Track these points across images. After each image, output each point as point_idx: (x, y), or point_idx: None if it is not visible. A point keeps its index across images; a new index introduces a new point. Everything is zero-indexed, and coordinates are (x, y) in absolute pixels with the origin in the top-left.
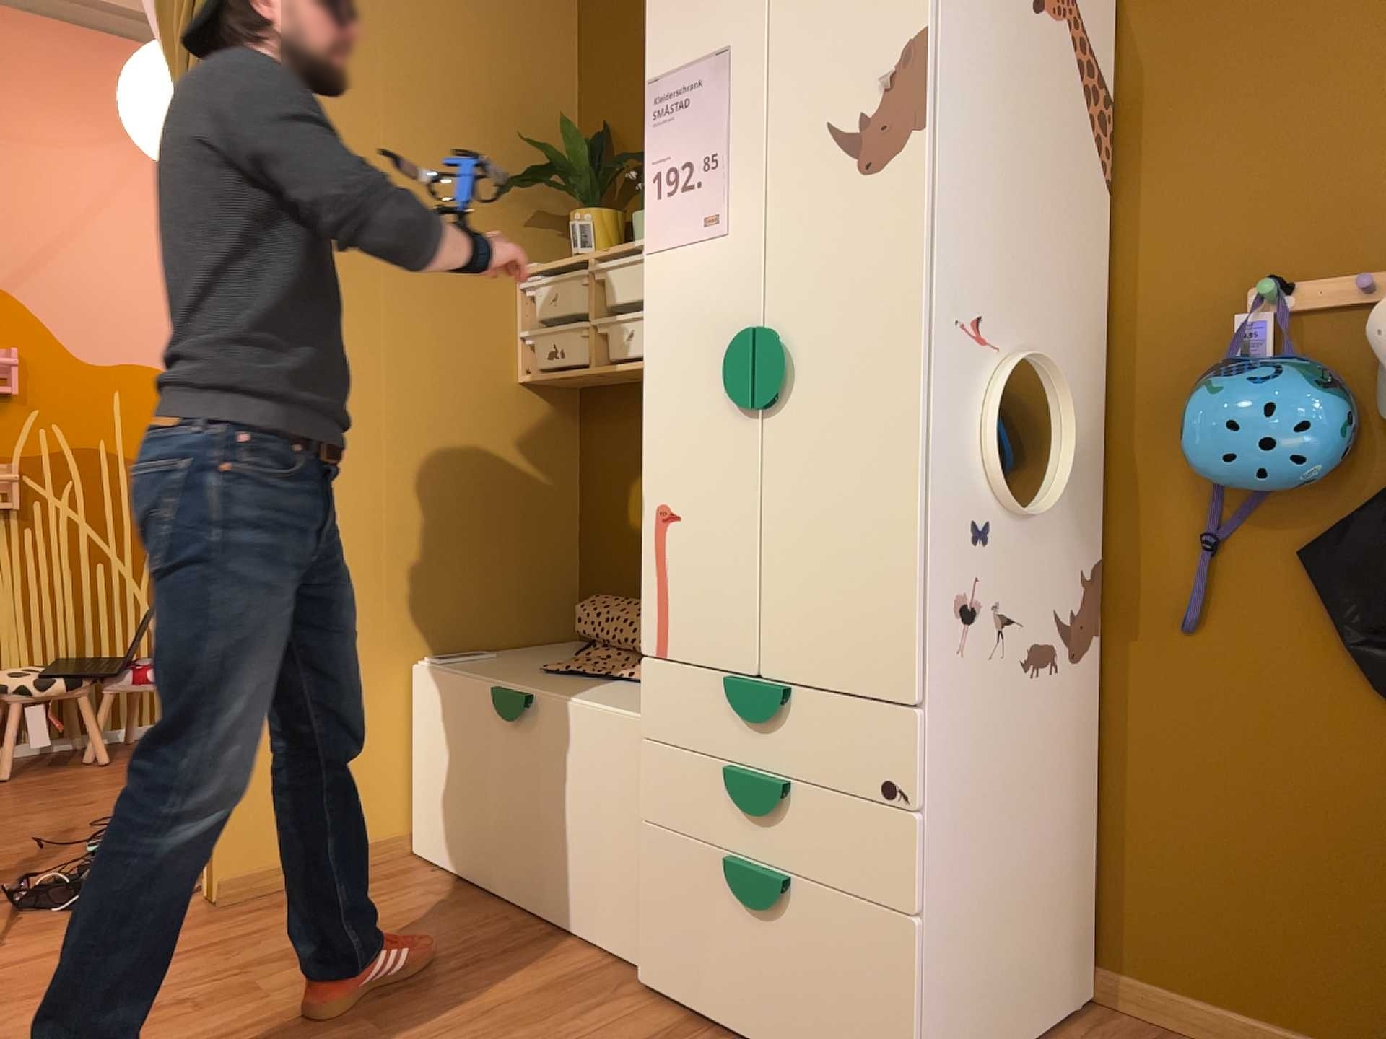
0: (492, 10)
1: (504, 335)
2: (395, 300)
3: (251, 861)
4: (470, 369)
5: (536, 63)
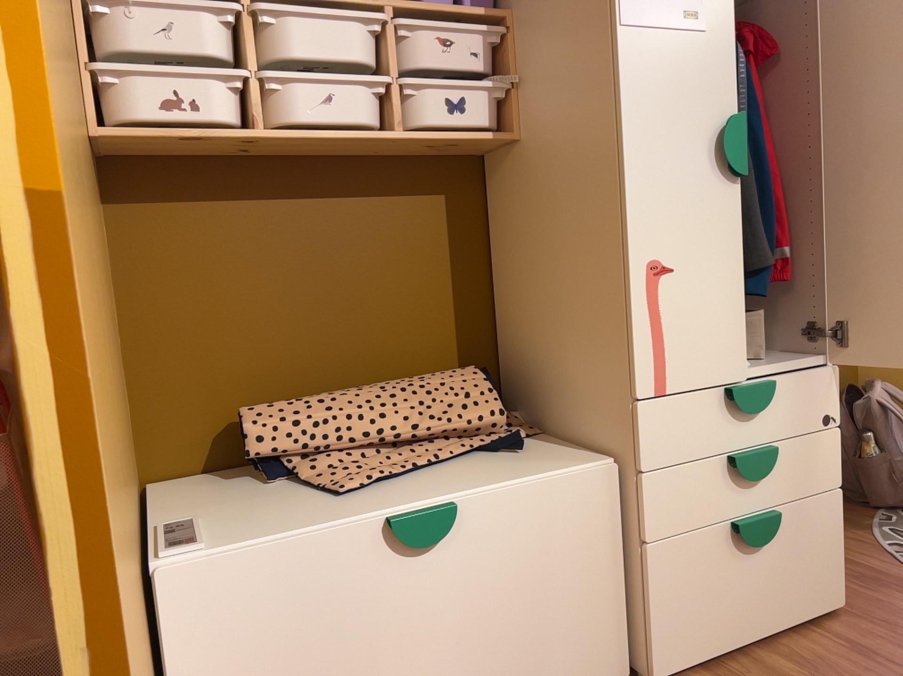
0: None
1: None
2: None
3: None
4: None
5: None
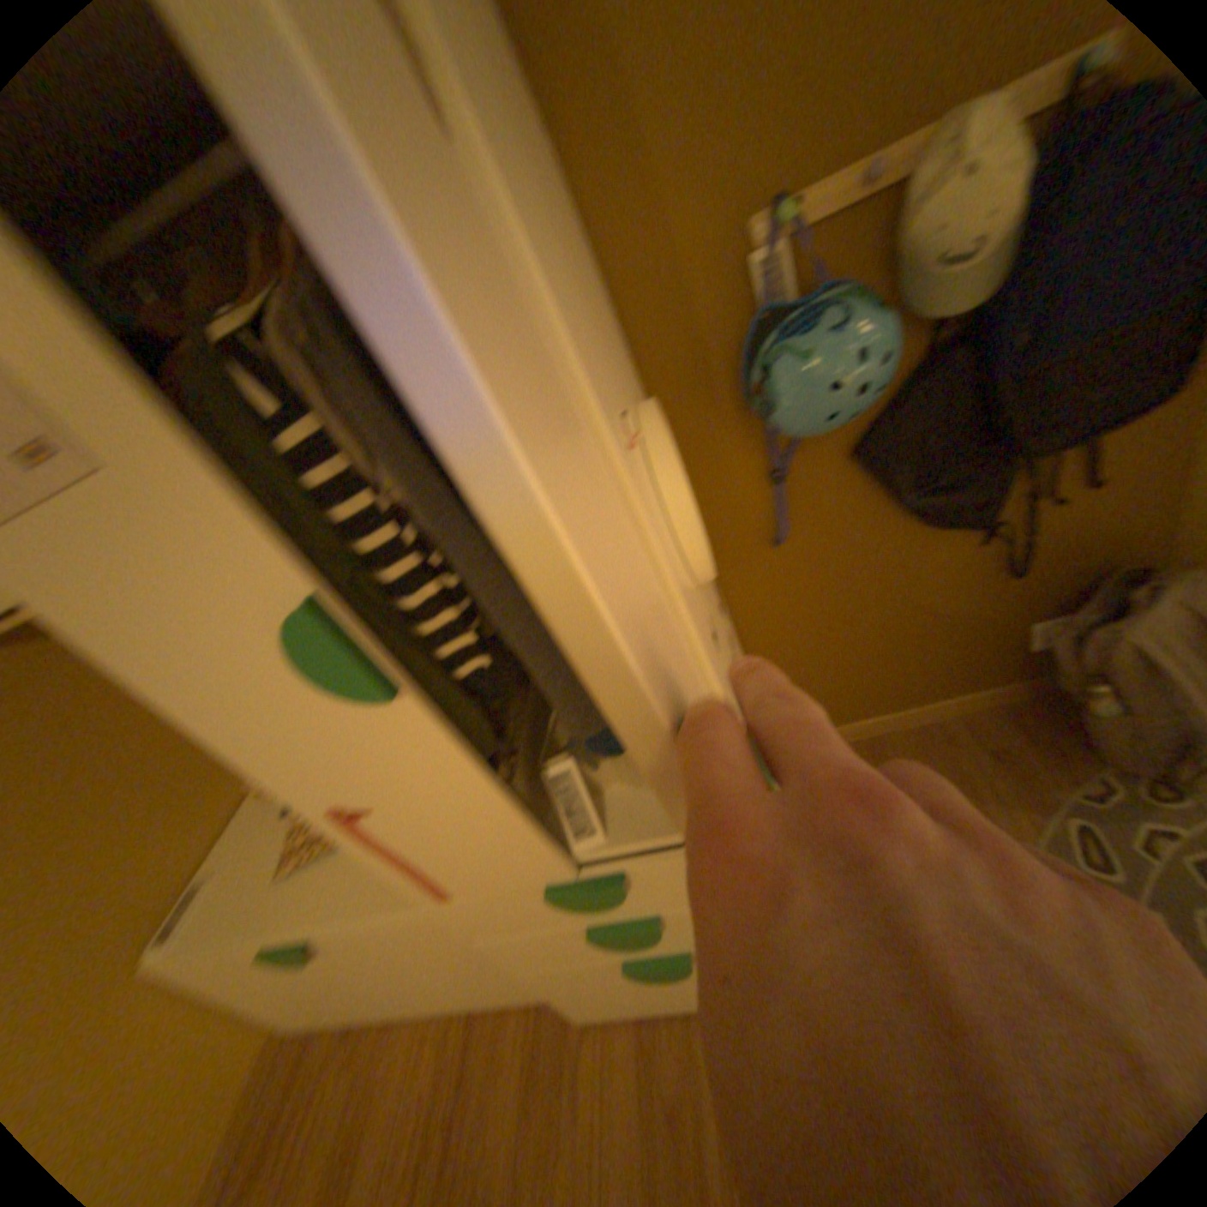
0: None
1: None
2: None
3: None
4: None
5: None
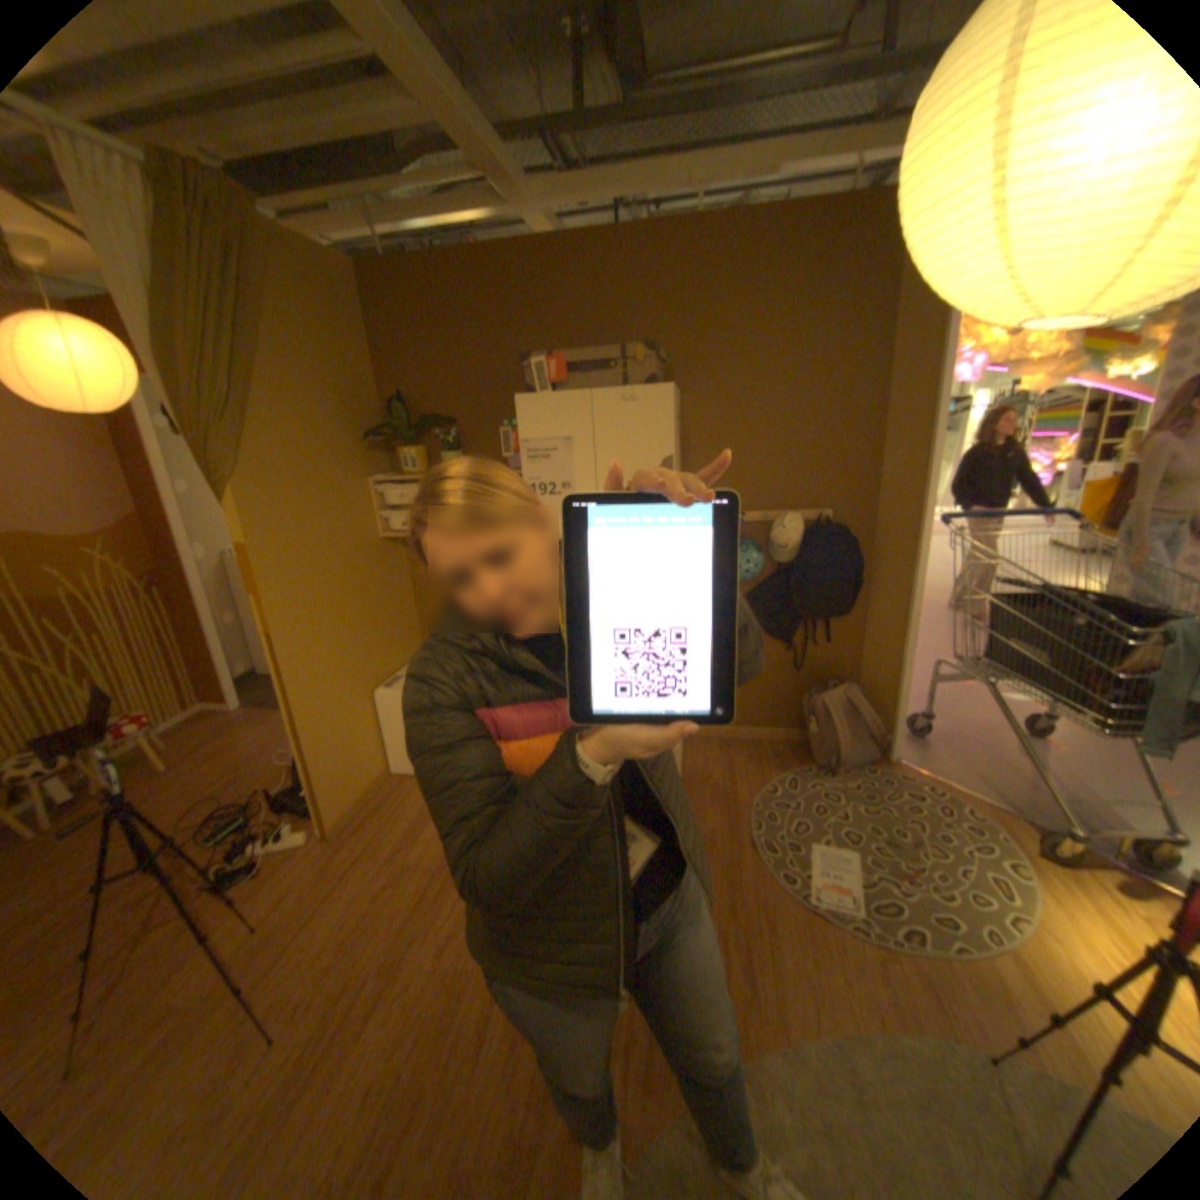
0: (326, 327)
1: (370, 516)
2: (325, 517)
3: (336, 815)
4: (361, 540)
5: (351, 356)
